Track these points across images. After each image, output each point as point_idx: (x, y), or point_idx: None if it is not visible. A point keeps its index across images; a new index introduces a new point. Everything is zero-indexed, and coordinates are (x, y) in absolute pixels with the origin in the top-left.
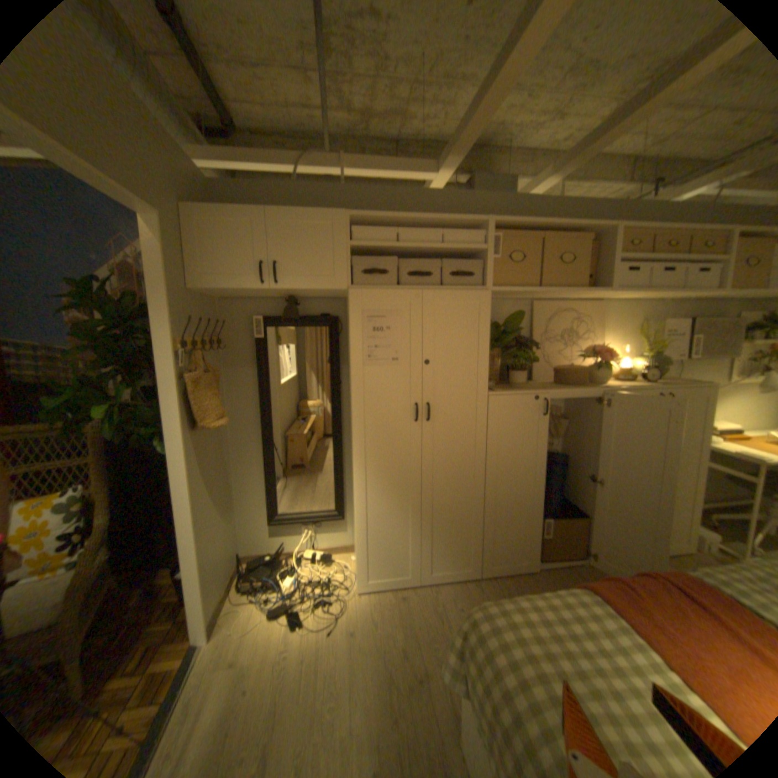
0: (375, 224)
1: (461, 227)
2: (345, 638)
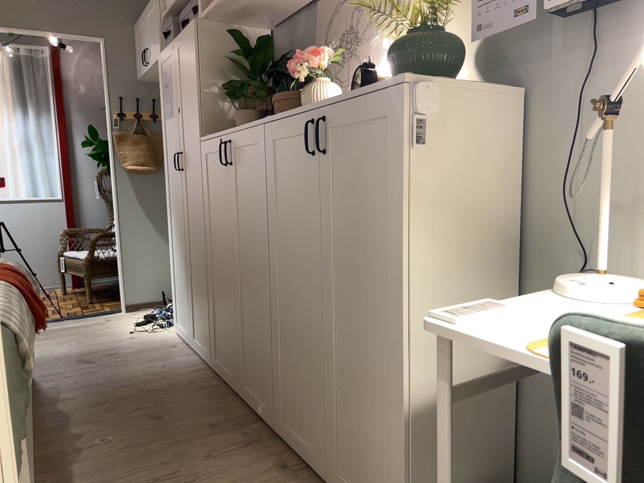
0: None
1: None
2: (128, 337)
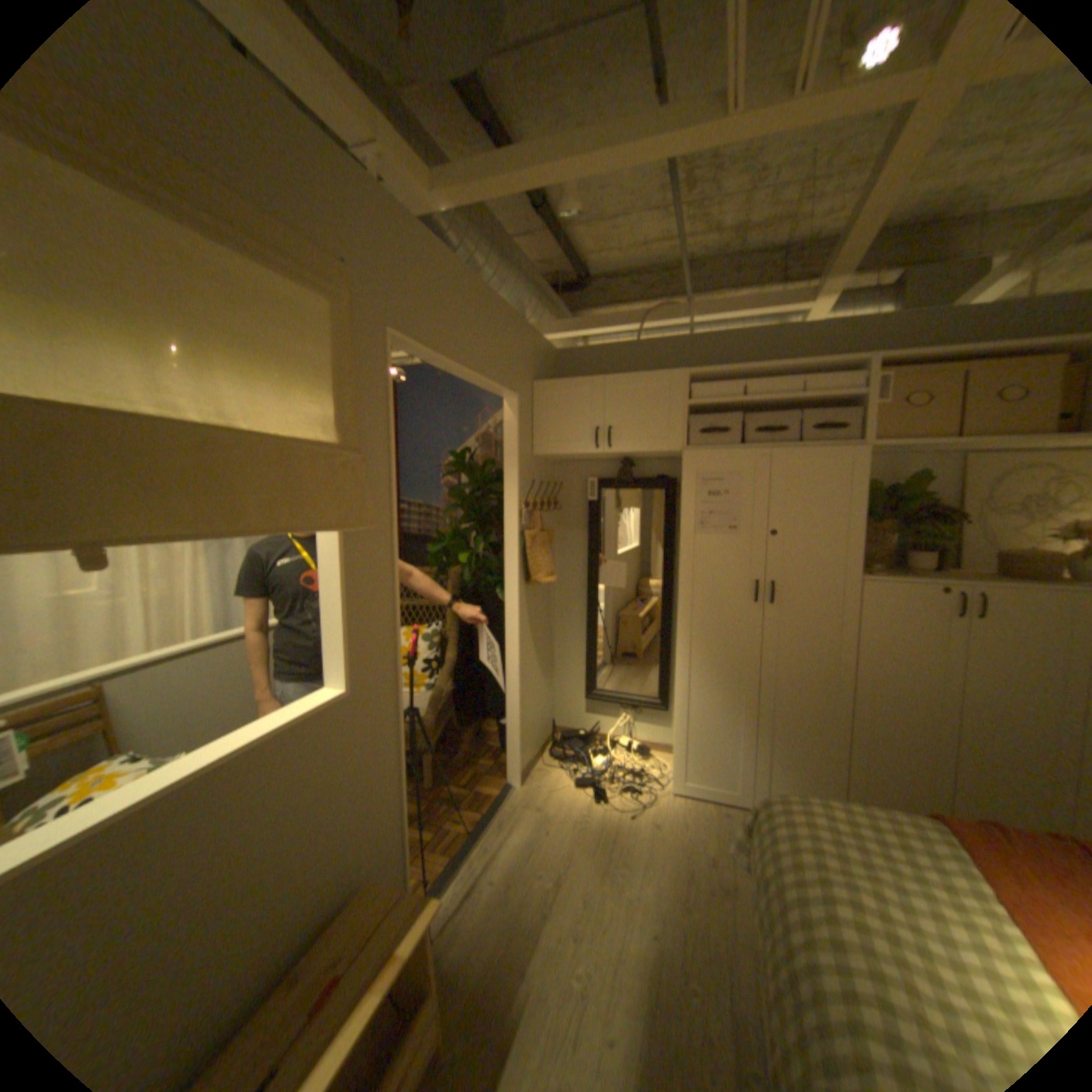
0: (720, 379)
1: (835, 370)
2: (650, 830)
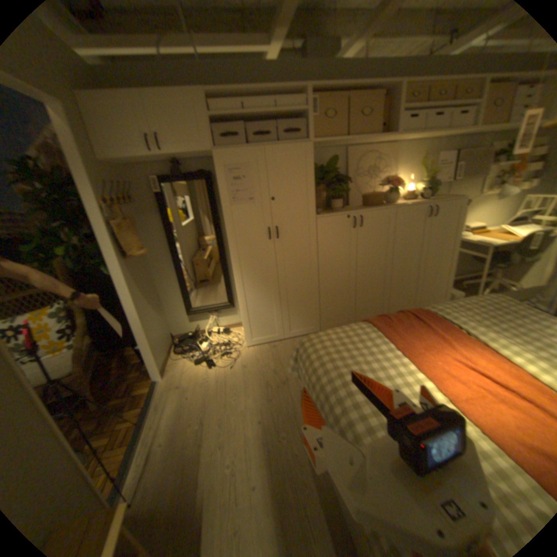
0: (224, 95)
1: (289, 92)
2: (240, 368)
